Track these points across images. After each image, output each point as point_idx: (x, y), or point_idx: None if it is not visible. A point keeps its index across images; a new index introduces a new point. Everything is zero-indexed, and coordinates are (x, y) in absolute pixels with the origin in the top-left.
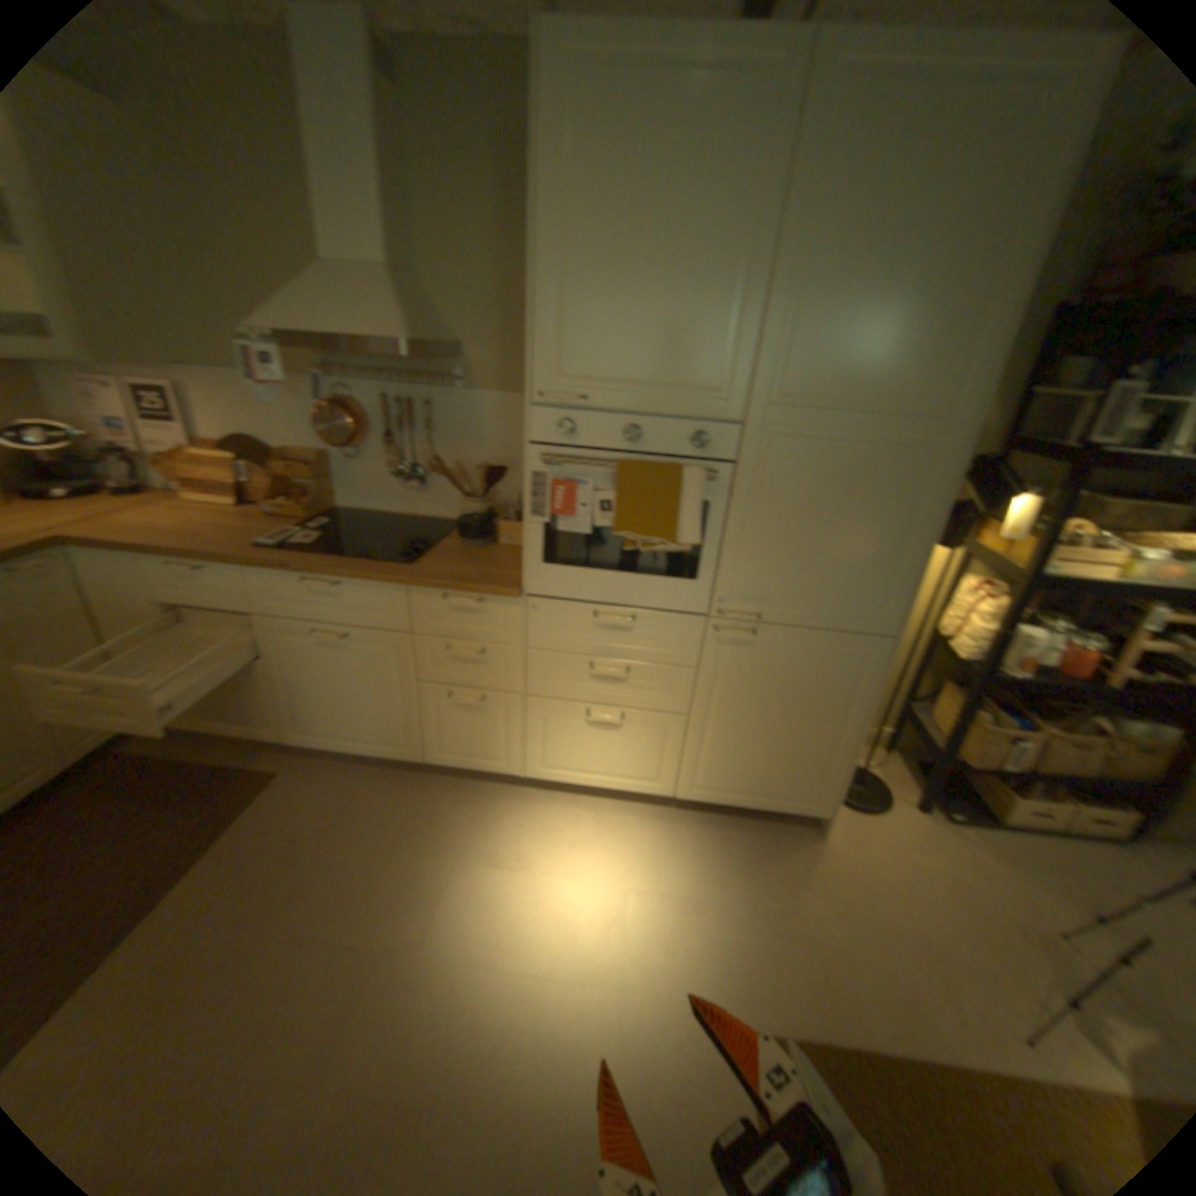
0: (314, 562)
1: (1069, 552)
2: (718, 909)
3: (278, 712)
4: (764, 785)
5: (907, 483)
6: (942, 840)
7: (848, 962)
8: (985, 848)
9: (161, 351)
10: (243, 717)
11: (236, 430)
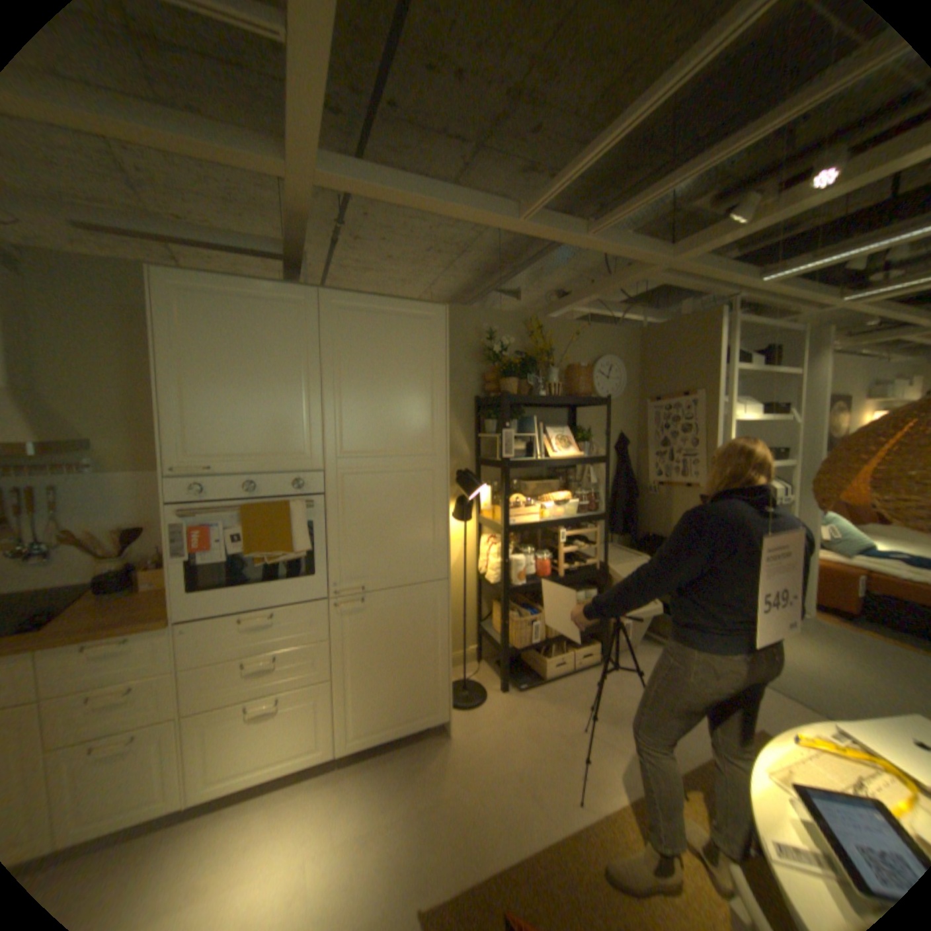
0: None
1: (516, 511)
2: (383, 831)
3: None
4: (400, 714)
5: (425, 490)
6: (518, 705)
7: (478, 817)
8: (540, 699)
9: None
10: None
11: None
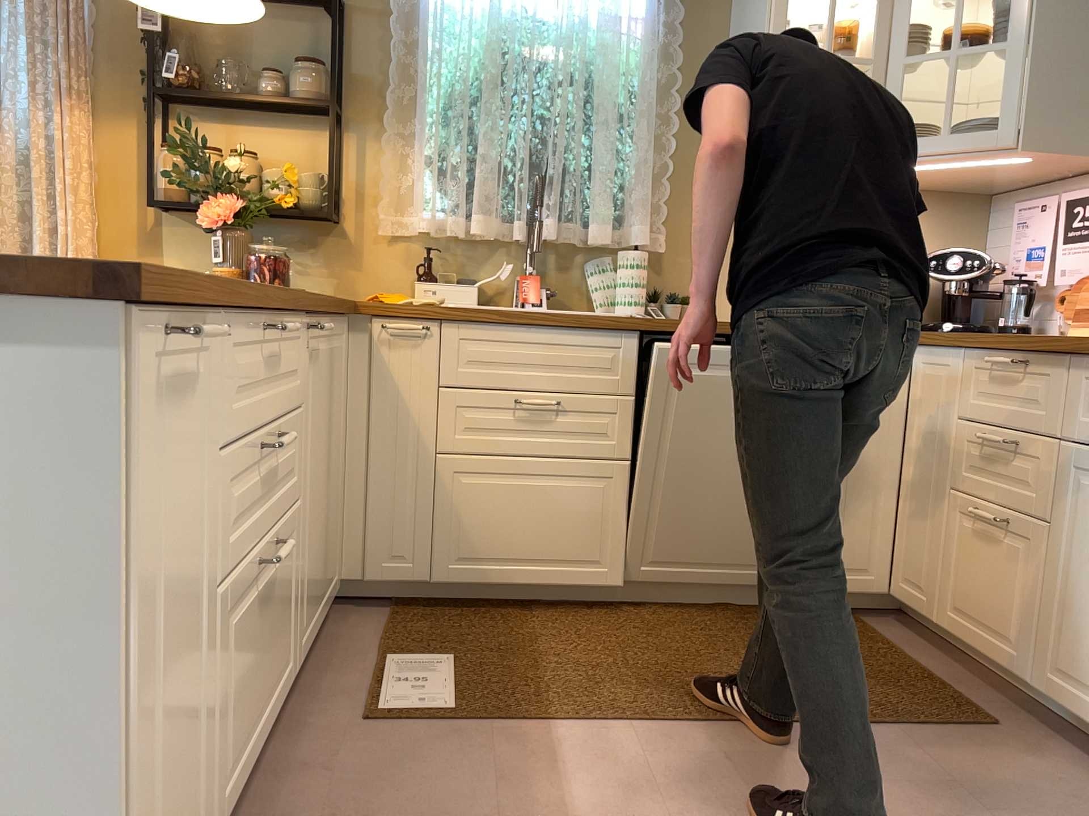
0: None
1: None
2: None
3: (1051, 623)
4: None
5: None
6: None
7: None
8: None
9: None
10: (1005, 619)
11: None
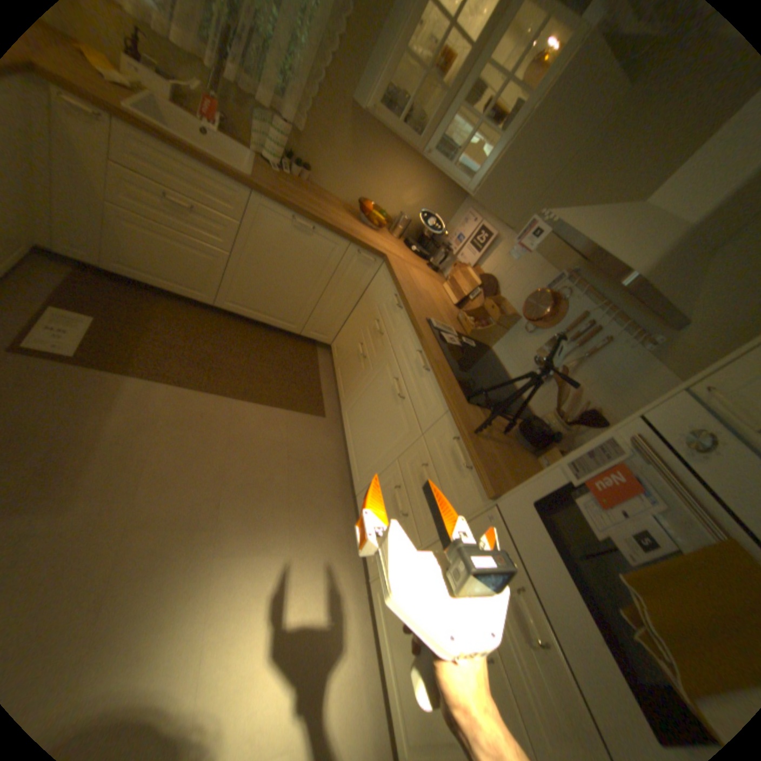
0: (435, 352)
1: None
2: None
3: (355, 398)
4: None
5: None
6: None
7: None
8: None
9: (513, 221)
10: (348, 385)
11: (499, 278)
